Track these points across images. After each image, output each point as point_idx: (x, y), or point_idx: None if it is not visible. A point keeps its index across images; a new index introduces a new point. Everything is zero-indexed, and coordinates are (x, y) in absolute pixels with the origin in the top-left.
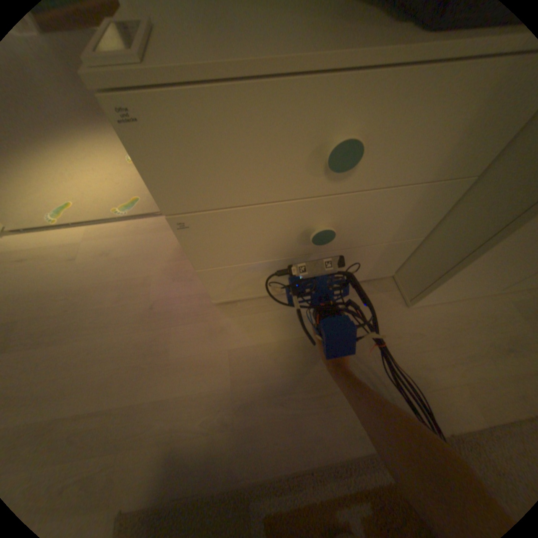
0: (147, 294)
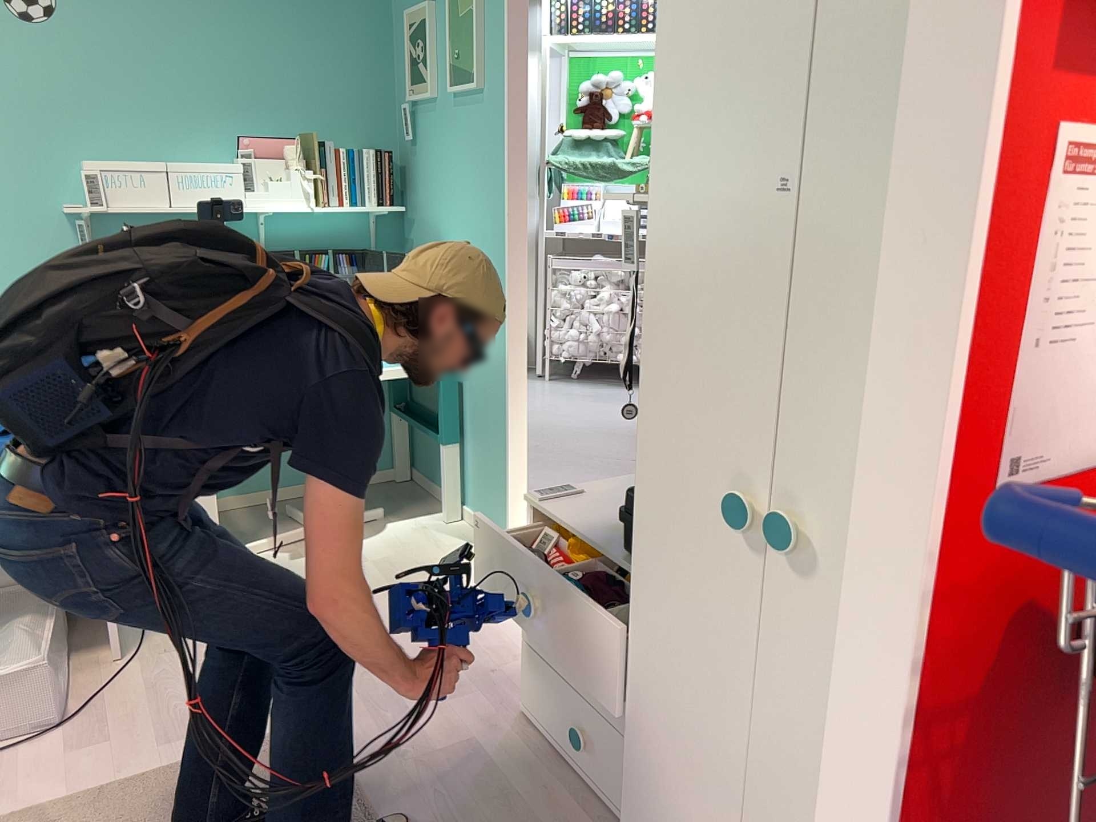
0: (504, 665)
